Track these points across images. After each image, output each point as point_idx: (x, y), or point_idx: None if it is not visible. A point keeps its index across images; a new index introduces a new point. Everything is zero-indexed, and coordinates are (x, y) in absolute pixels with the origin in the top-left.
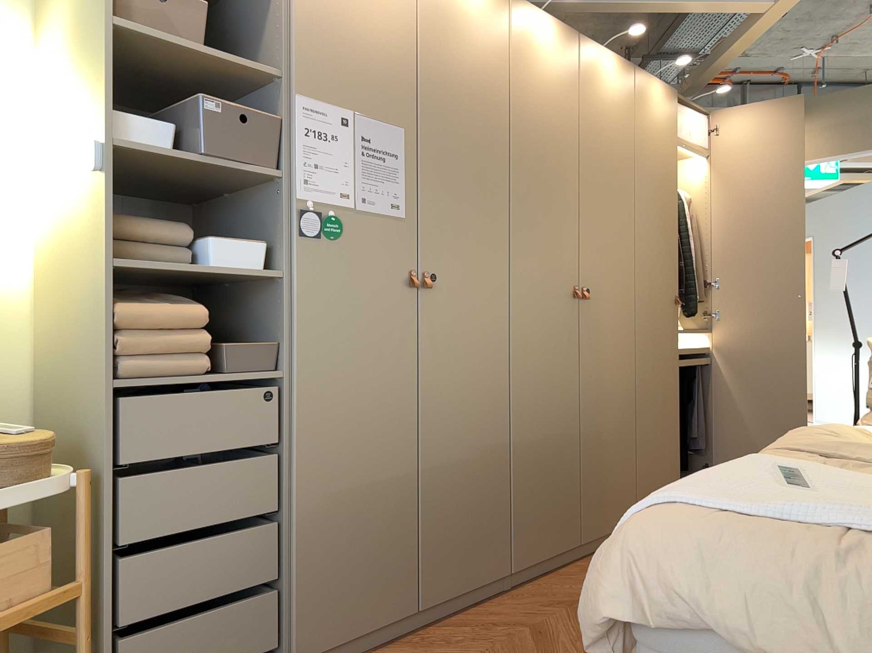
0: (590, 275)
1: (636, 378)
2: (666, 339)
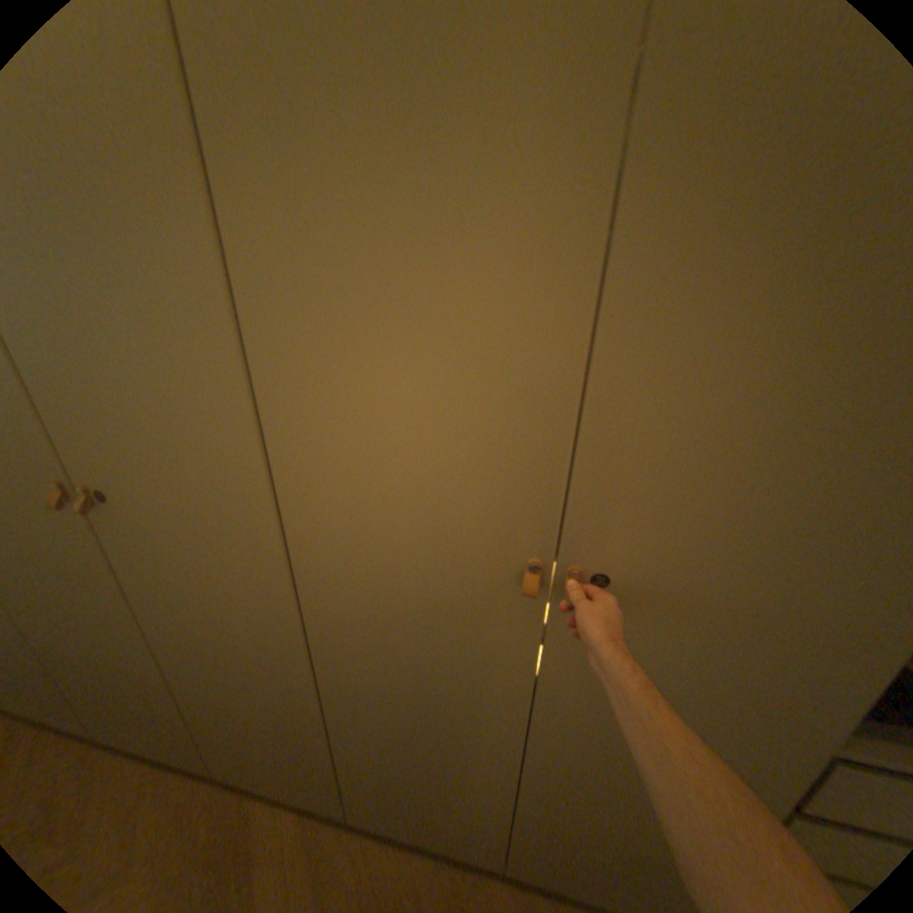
0: (83, 469)
1: (310, 679)
2: (445, 651)
